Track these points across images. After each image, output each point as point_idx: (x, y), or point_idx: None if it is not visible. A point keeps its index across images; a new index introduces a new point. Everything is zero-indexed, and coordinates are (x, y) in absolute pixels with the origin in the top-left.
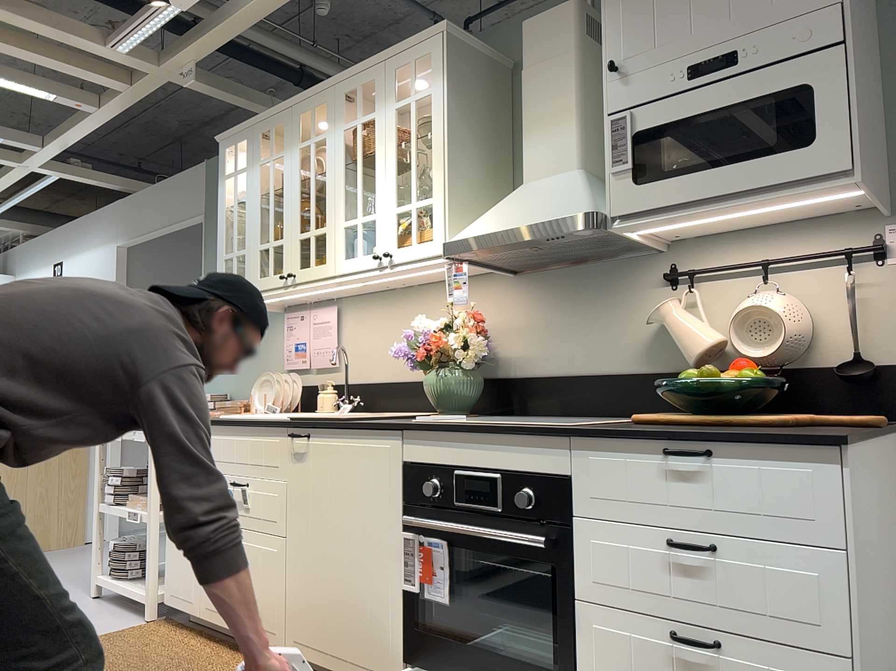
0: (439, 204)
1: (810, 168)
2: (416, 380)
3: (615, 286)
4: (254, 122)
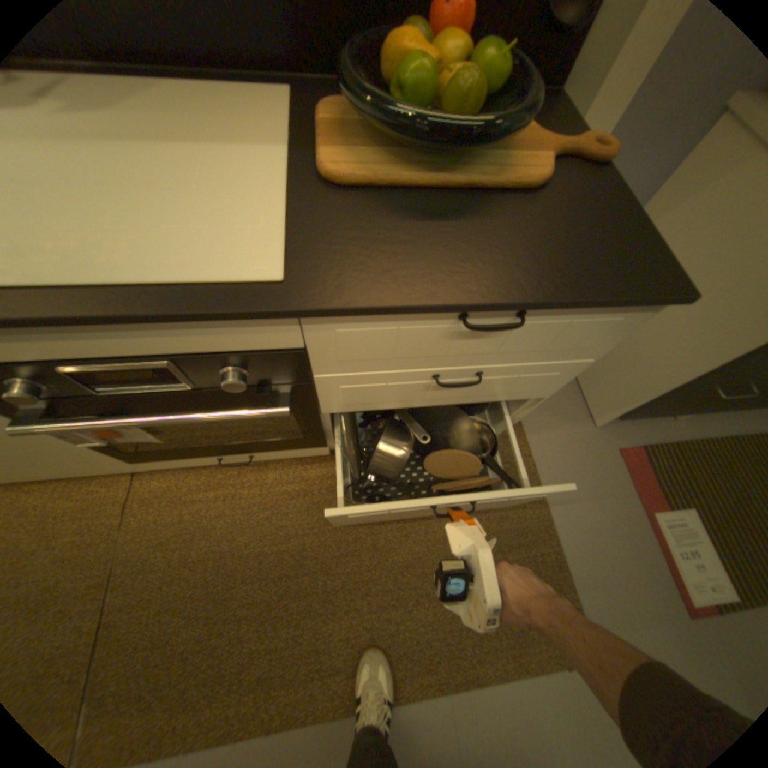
0: None
1: None
2: None
3: None
4: None
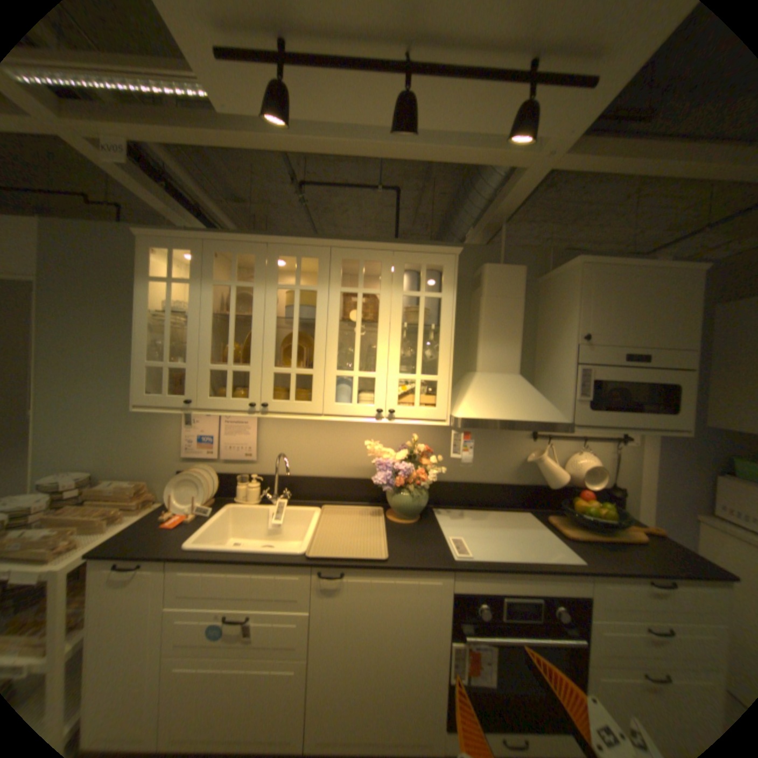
0: (445, 383)
1: (677, 426)
2: (343, 476)
3: (502, 434)
4: (206, 236)
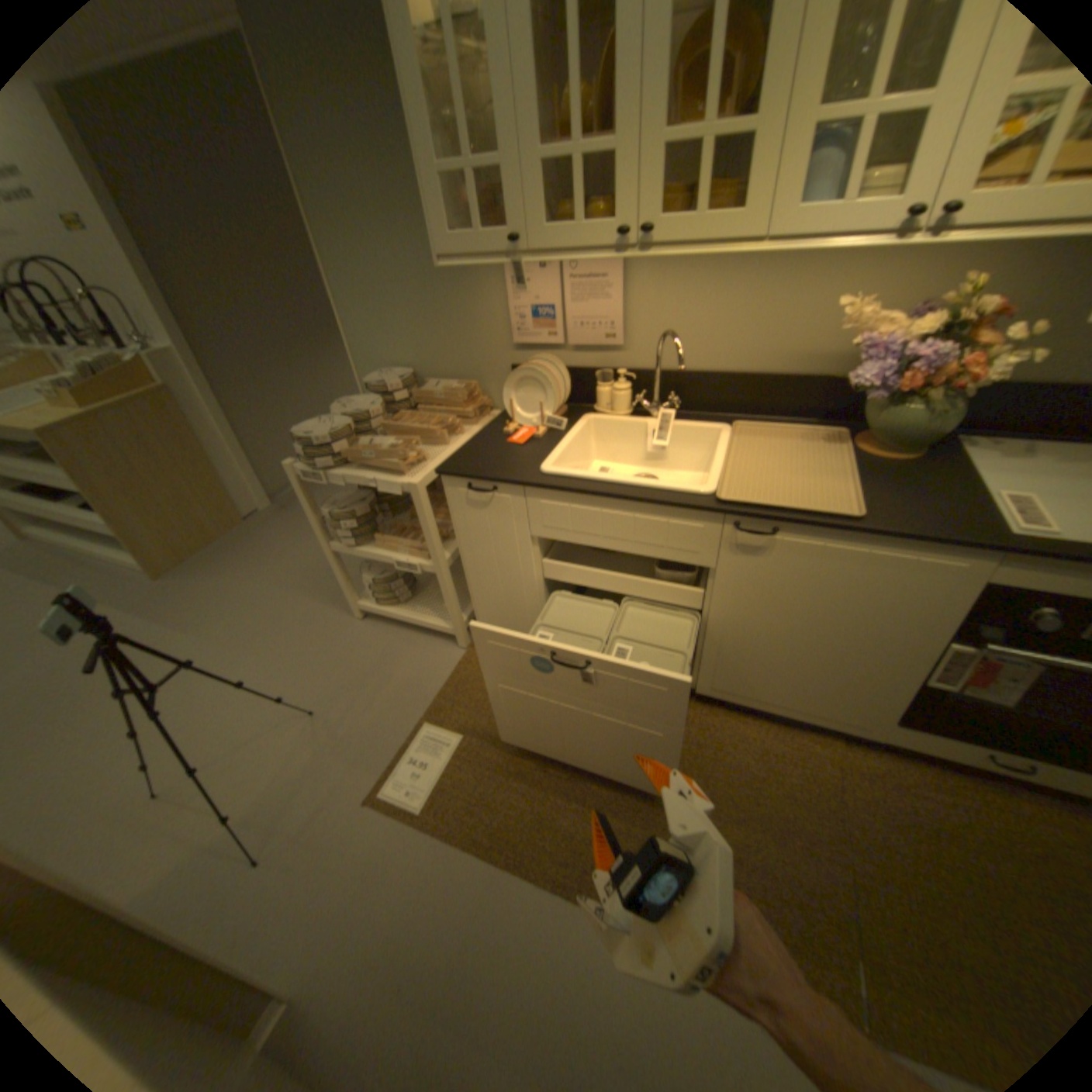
0: None
1: None
2: (775, 372)
3: None
4: None
